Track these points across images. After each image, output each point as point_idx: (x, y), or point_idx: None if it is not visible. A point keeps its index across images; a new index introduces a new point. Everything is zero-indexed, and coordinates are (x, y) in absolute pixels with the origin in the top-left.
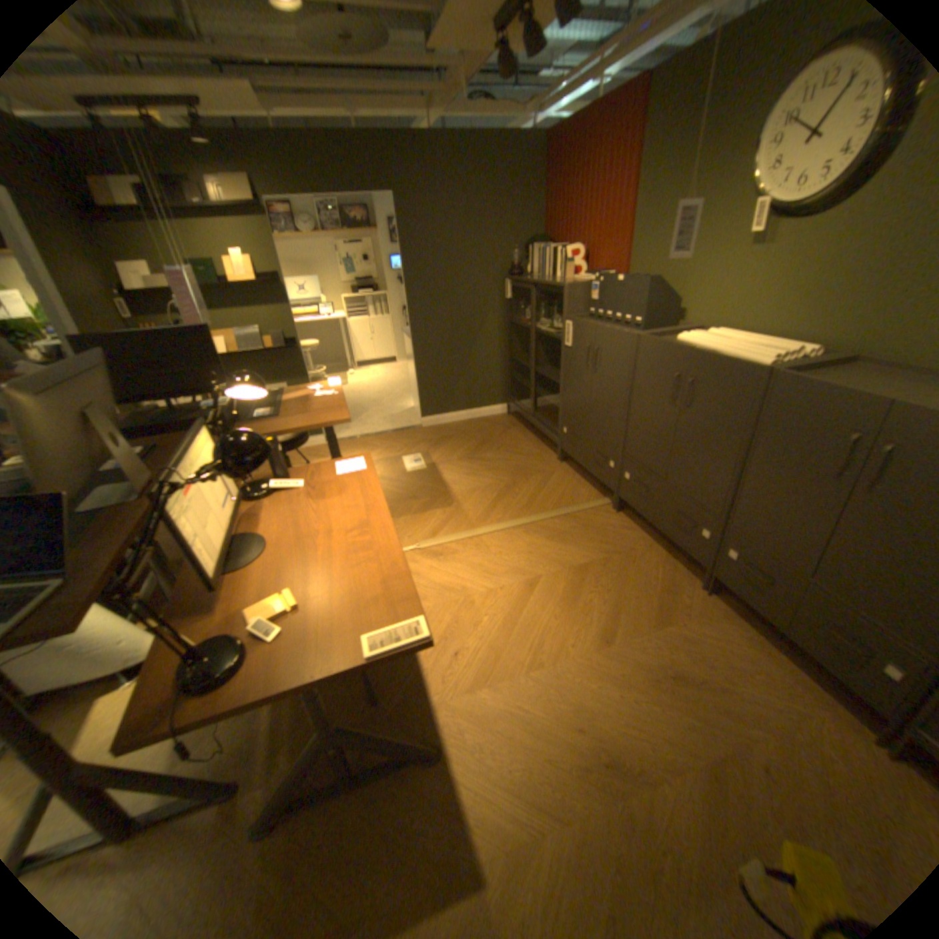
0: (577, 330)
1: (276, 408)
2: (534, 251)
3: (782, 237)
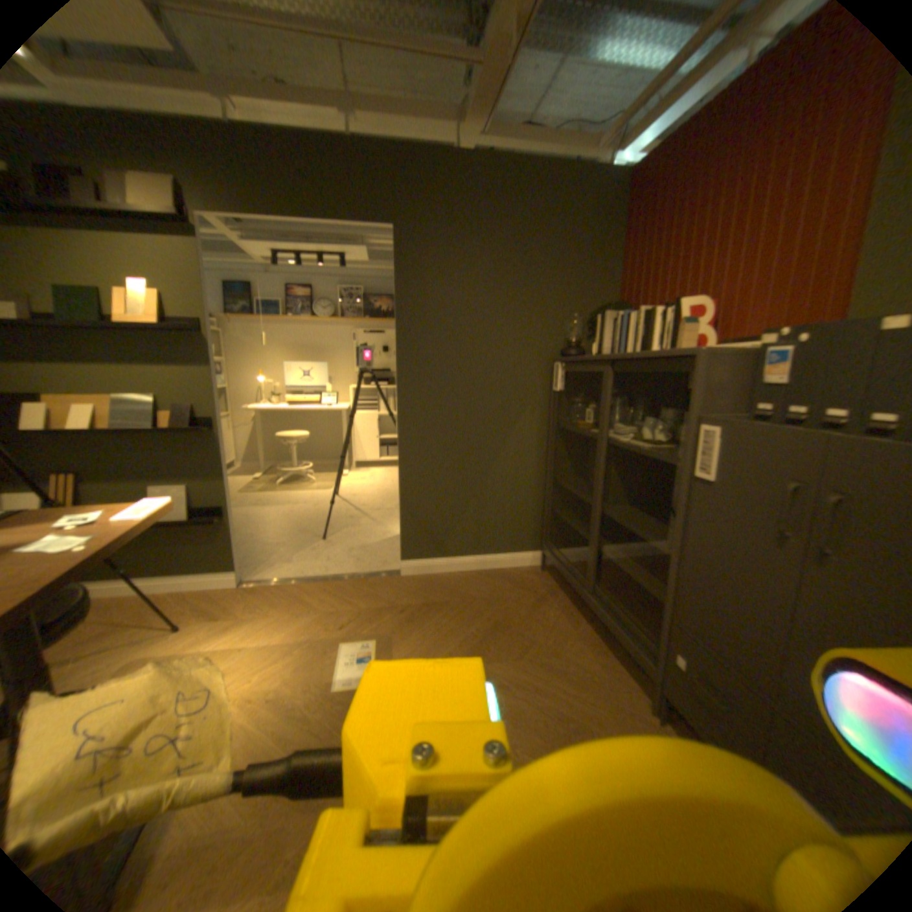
0: (741, 448)
1: None
2: (602, 326)
3: None
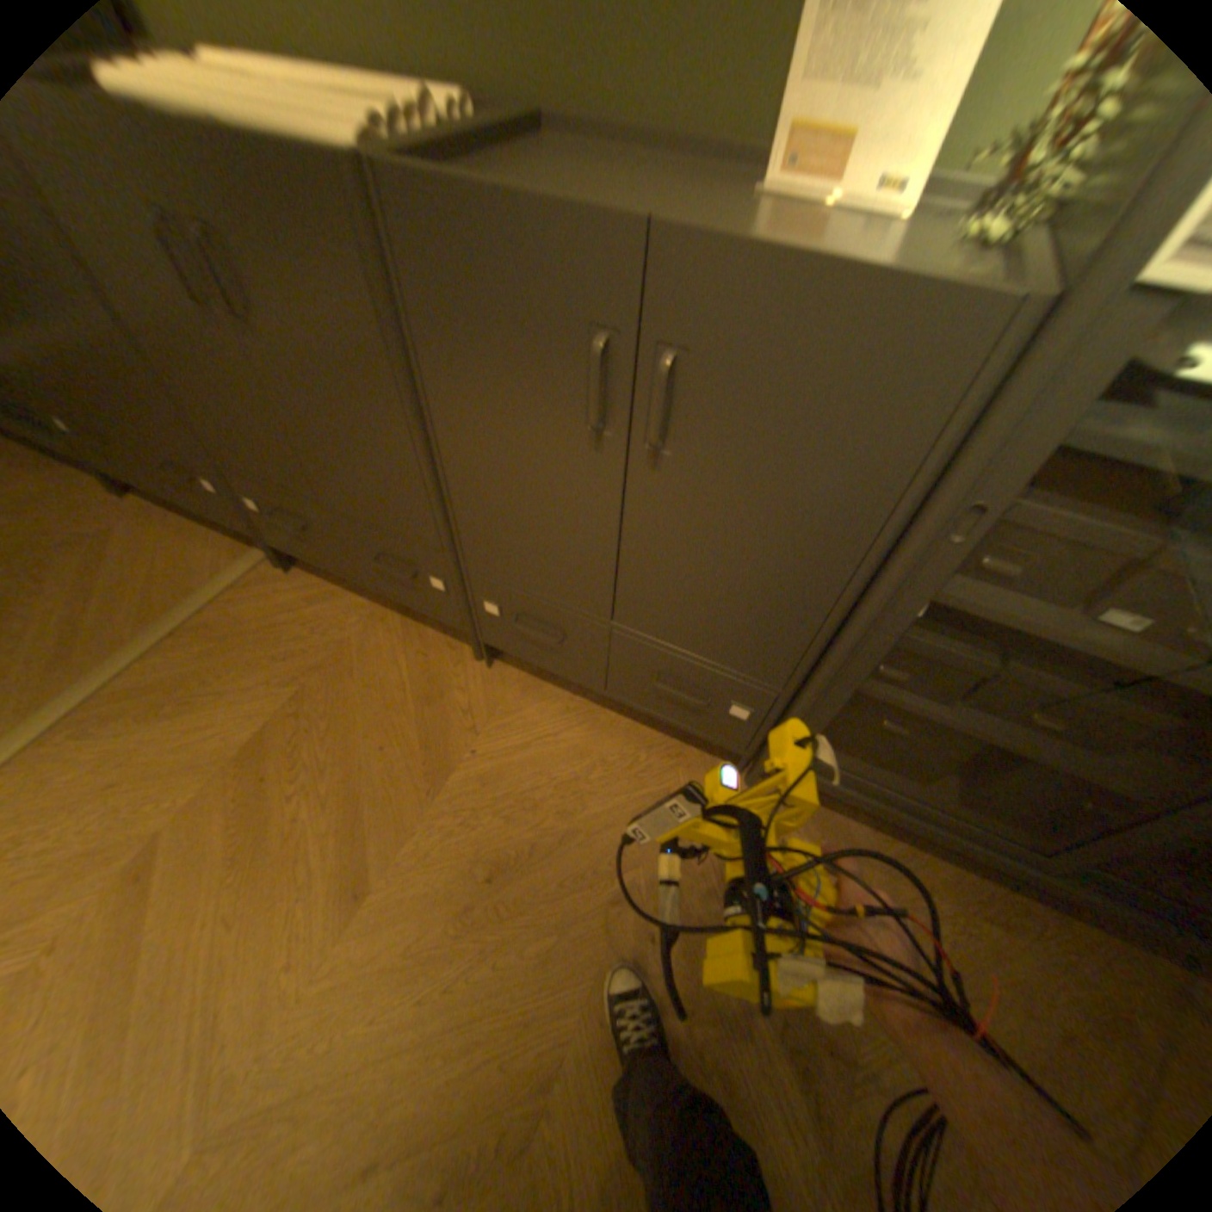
0: None
1: None
2: None
3: None
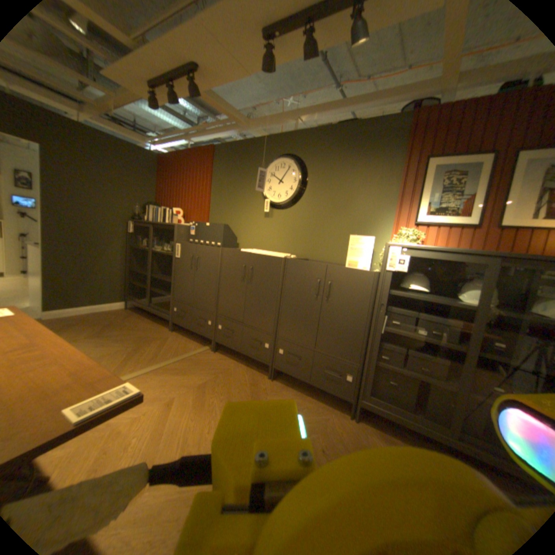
0: (184, 247)
1: None
2: (149, 209)
3: (275, 214)
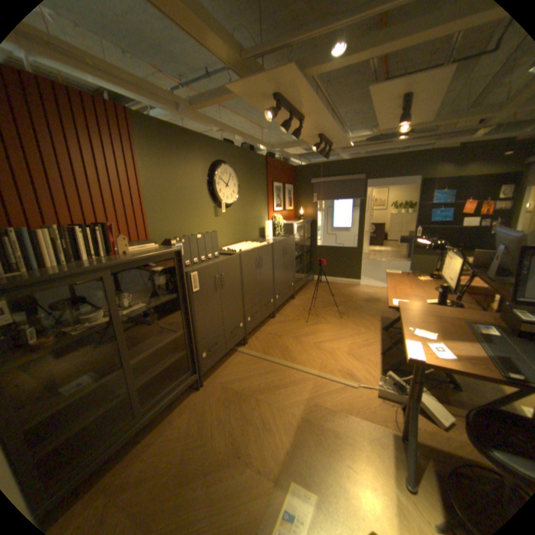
0: (203, 273)
1: (475, 332)
2: None
3: (222, 214)
